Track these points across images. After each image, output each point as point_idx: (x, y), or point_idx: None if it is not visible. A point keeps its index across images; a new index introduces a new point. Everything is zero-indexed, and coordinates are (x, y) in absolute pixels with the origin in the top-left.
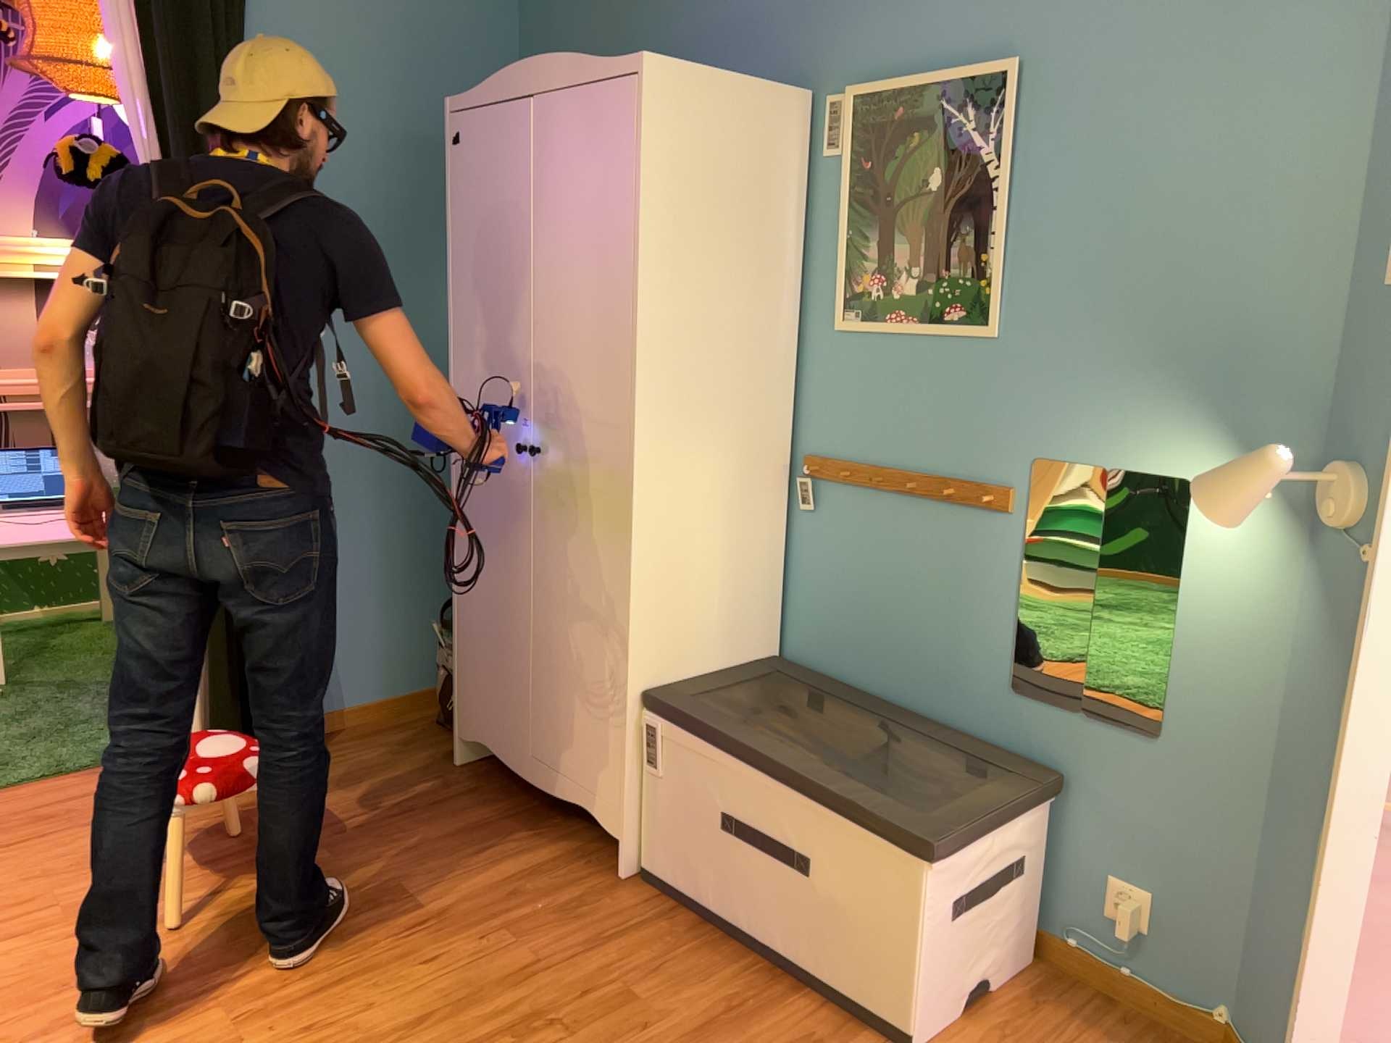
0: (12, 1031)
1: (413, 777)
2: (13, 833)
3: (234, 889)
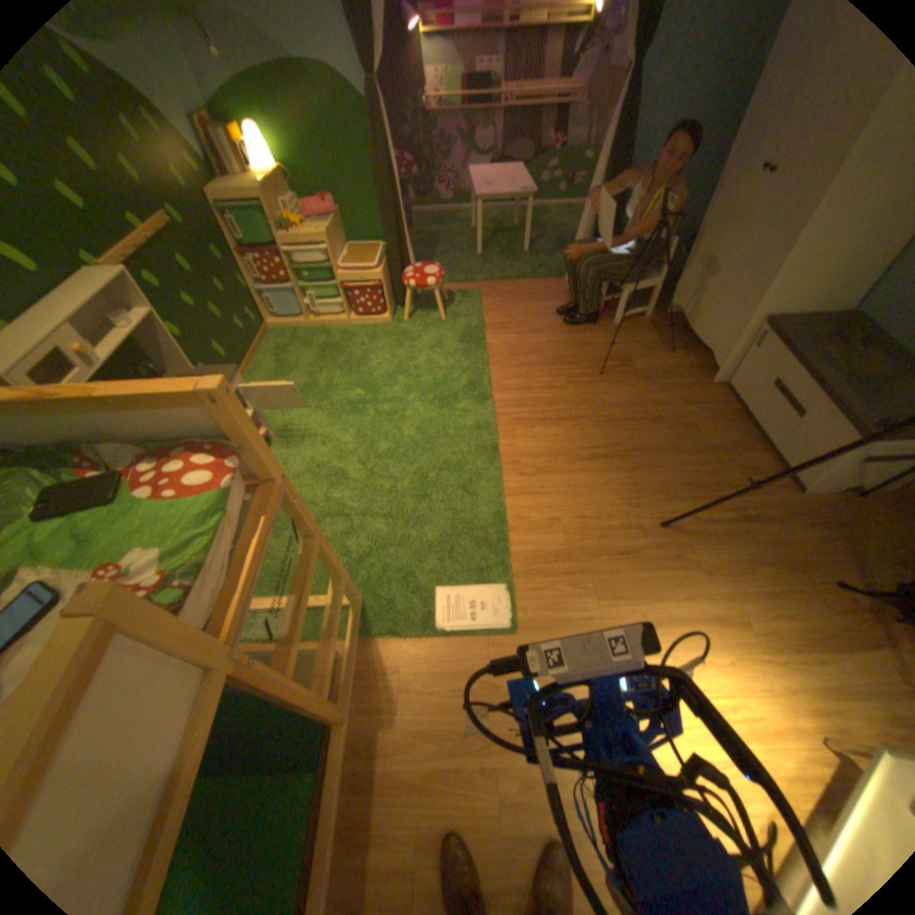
0: (511, 364)
1: (647, 316)
2: (518, 299)
3: (575, 340)
